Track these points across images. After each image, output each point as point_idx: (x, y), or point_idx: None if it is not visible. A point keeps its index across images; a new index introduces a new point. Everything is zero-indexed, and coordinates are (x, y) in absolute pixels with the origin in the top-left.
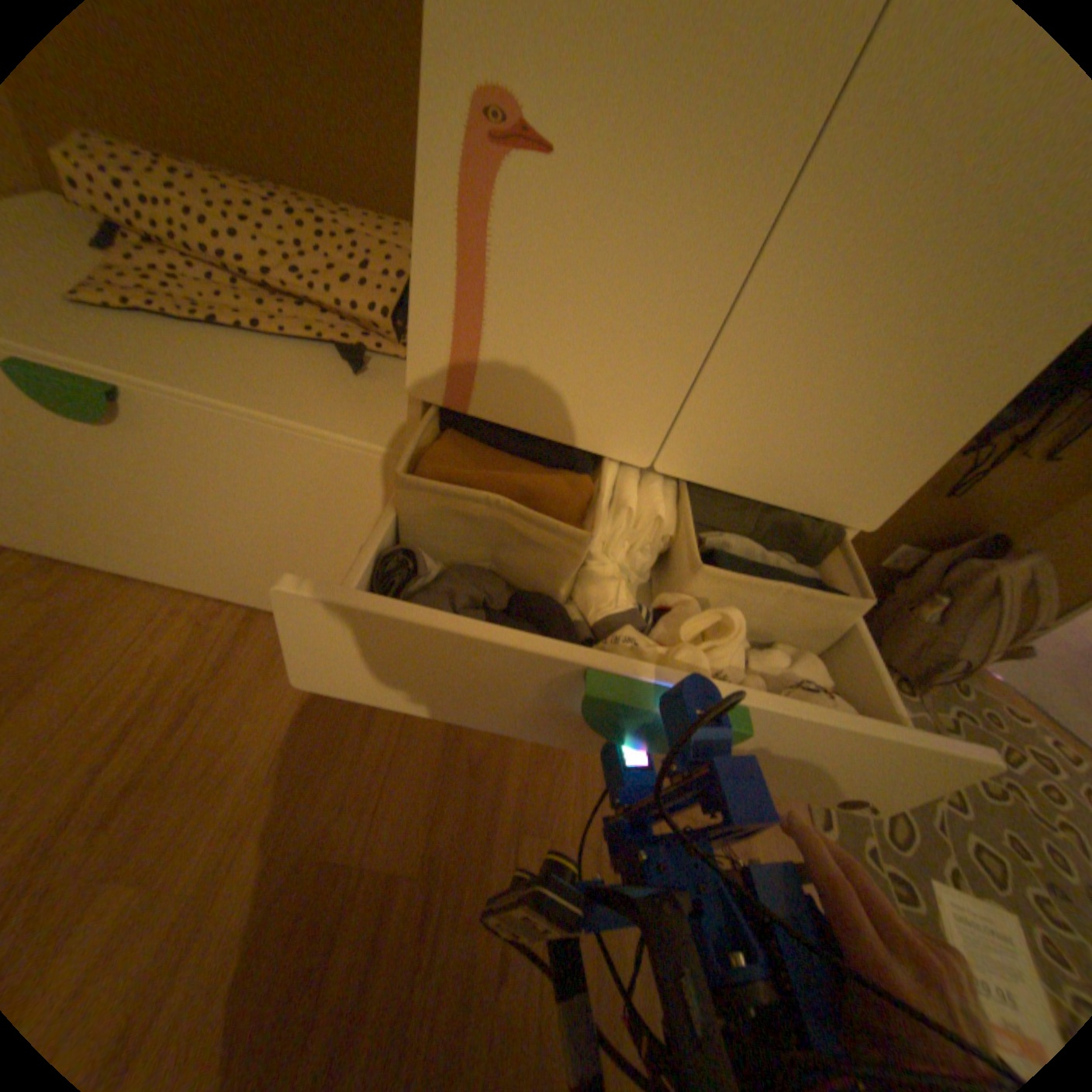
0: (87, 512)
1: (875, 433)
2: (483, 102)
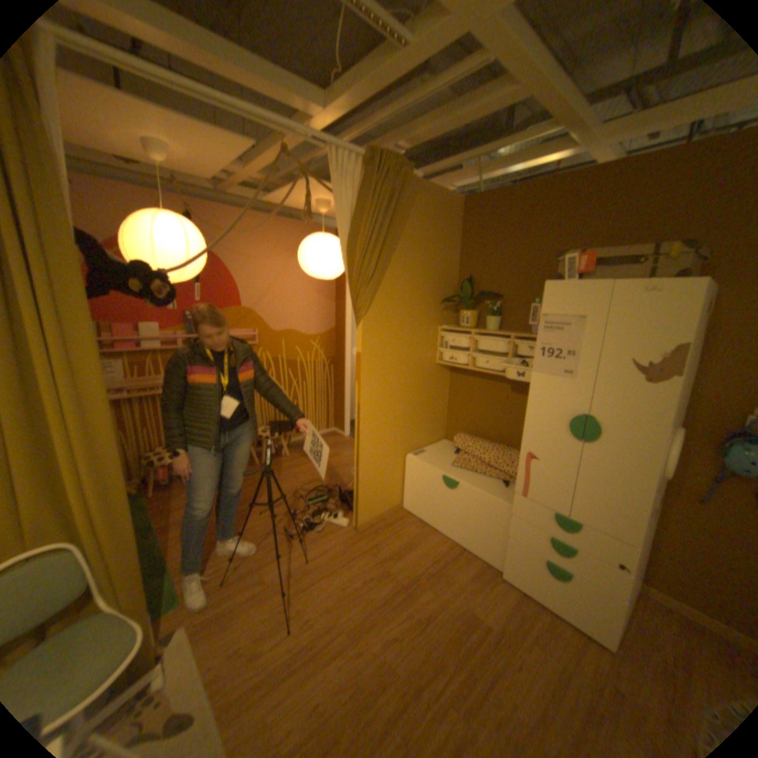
0: (439, 509)
1: (622, 517)
2: (529, 453)
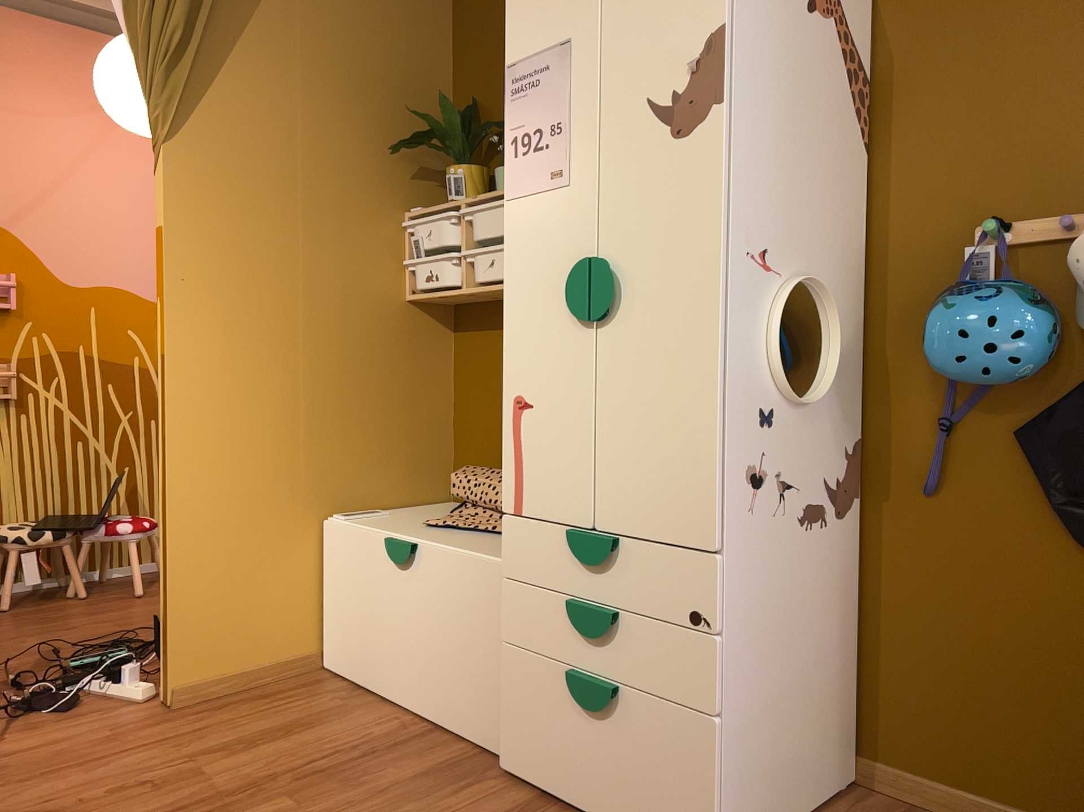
0: (382, 637)
1: (678, 484)
2: (515, 399)
